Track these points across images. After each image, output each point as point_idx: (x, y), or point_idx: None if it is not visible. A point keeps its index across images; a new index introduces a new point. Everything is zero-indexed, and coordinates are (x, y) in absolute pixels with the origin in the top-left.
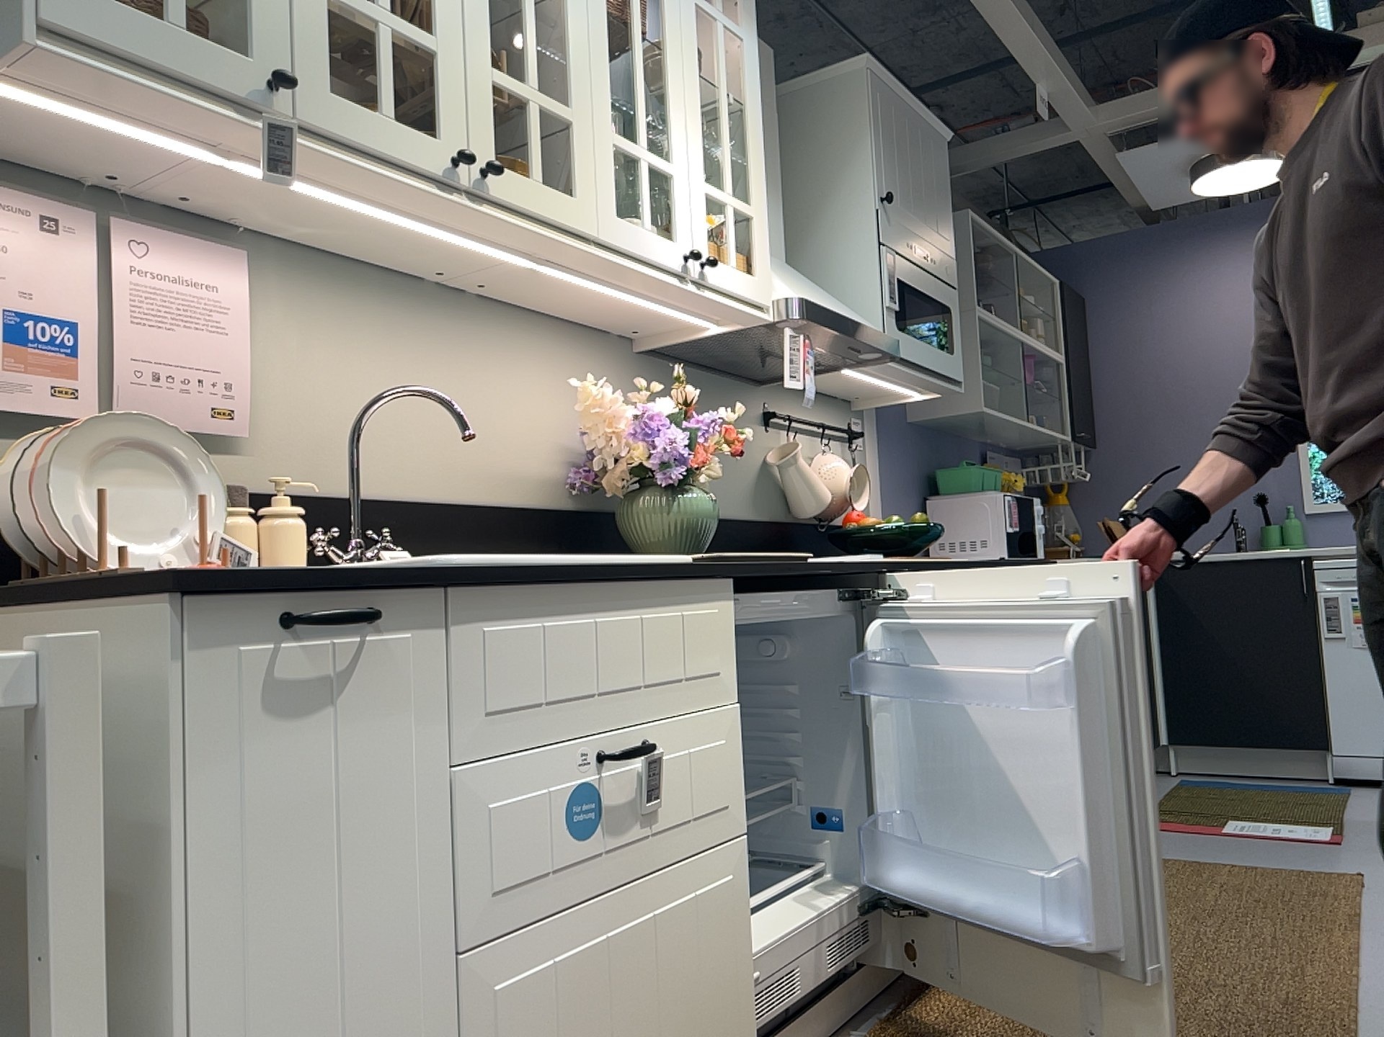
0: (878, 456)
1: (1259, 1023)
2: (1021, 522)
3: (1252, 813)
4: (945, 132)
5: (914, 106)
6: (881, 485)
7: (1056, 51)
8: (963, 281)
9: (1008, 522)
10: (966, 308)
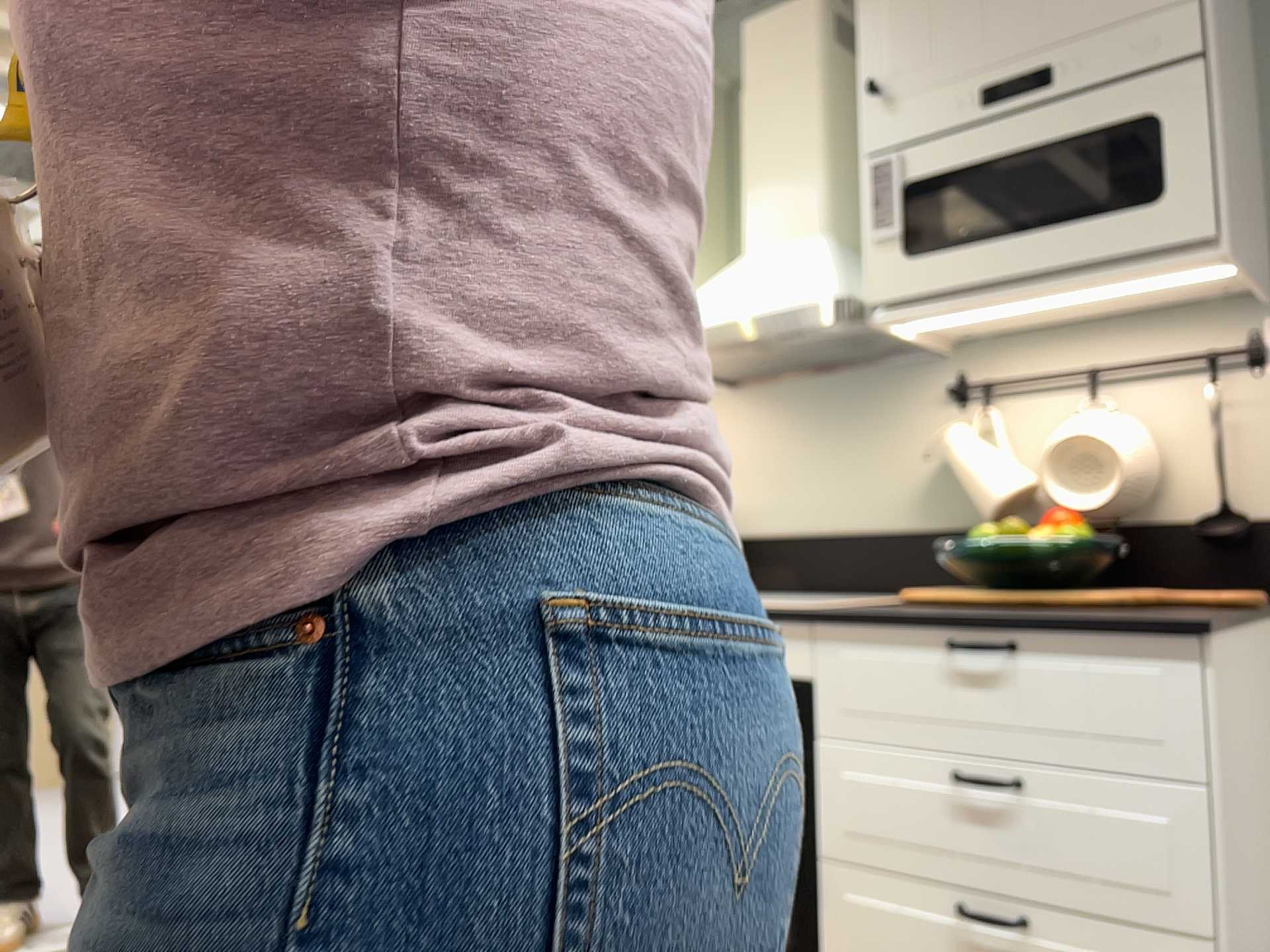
0: None
1: None
2: None
3: None
4: None
5: None
6: None
7: None
8: None
9: None
10: None
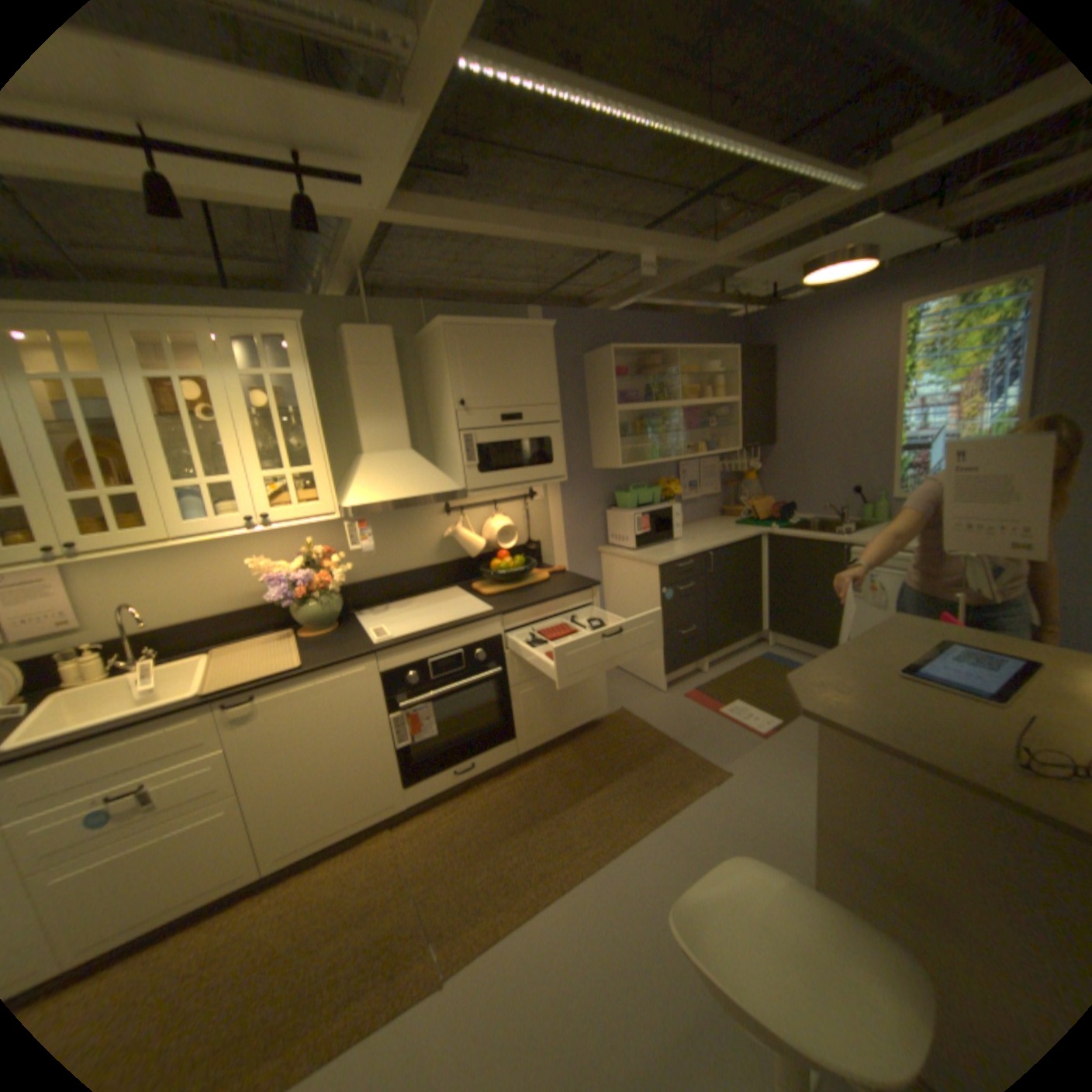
0: (556, 499)
1: (510, 885)
2: (649, 527)
3: (758, 698)
4: (544, 323)
5: (502, 323)
6: (558, 514)
7: (642, 232)
8: (610, 390)
9: (636, 529)
10: (611, 407)
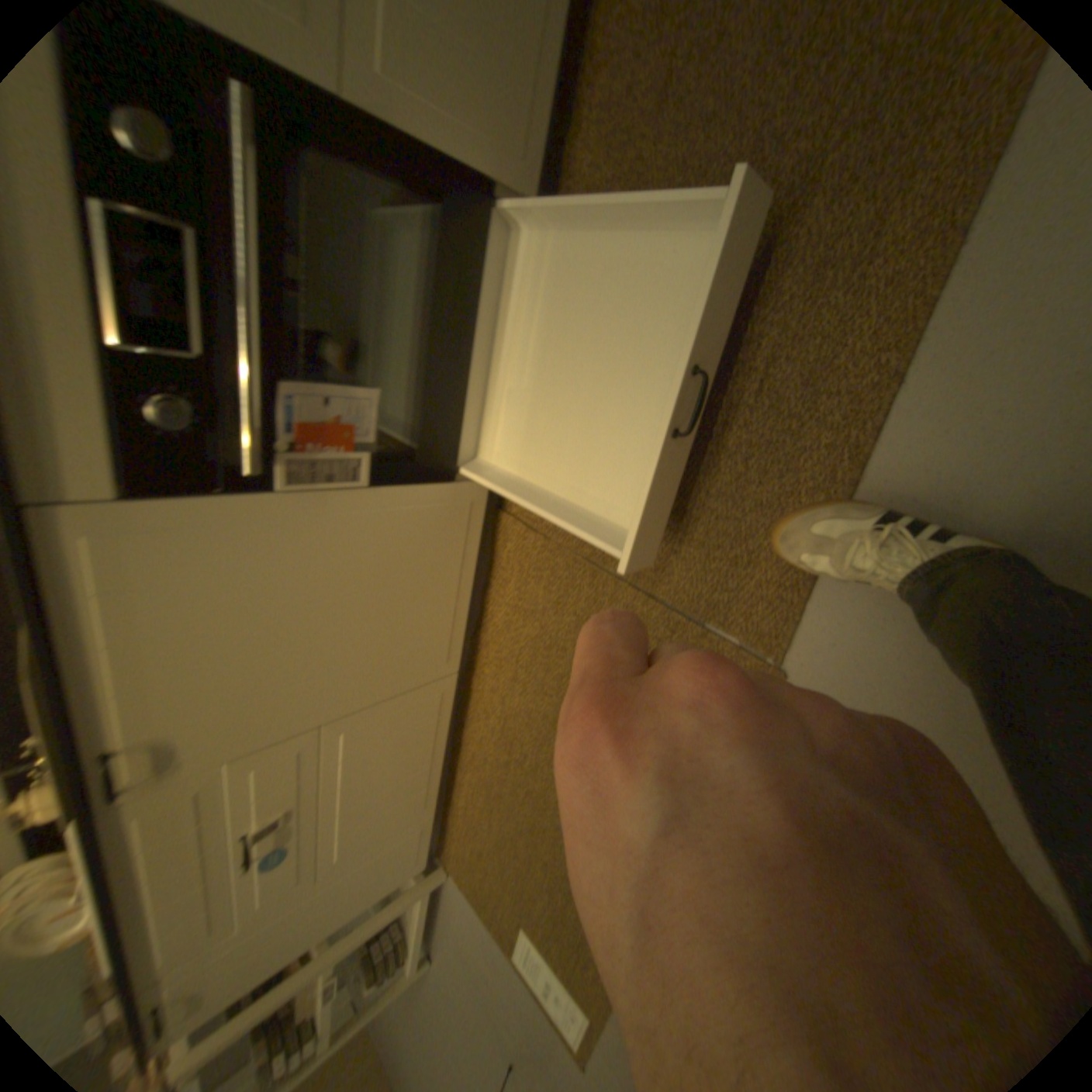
0: None
1: (760, 447)
2: None
3: None
4: None
5: None
6: None
7: None
8: None
9: None
10: None
